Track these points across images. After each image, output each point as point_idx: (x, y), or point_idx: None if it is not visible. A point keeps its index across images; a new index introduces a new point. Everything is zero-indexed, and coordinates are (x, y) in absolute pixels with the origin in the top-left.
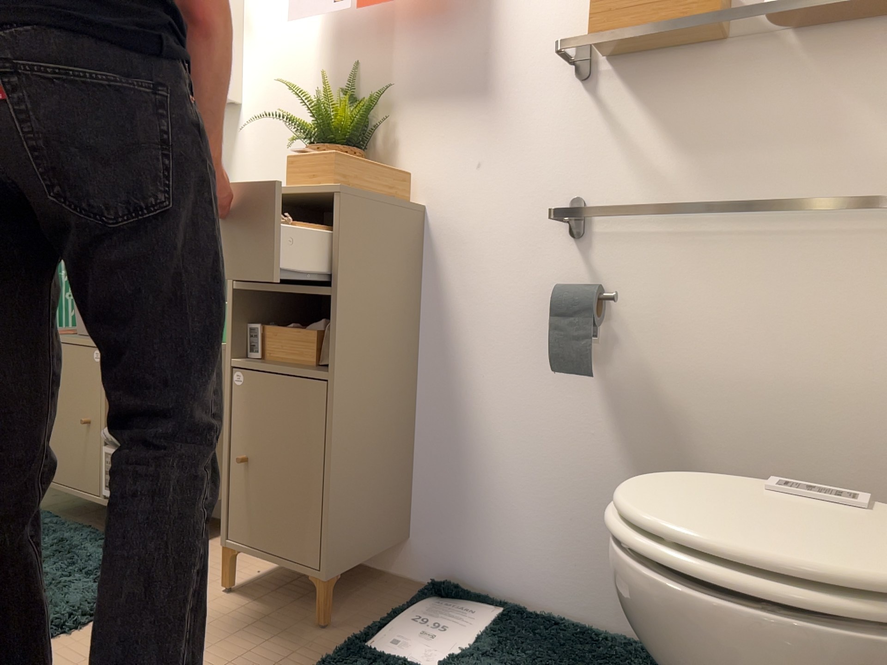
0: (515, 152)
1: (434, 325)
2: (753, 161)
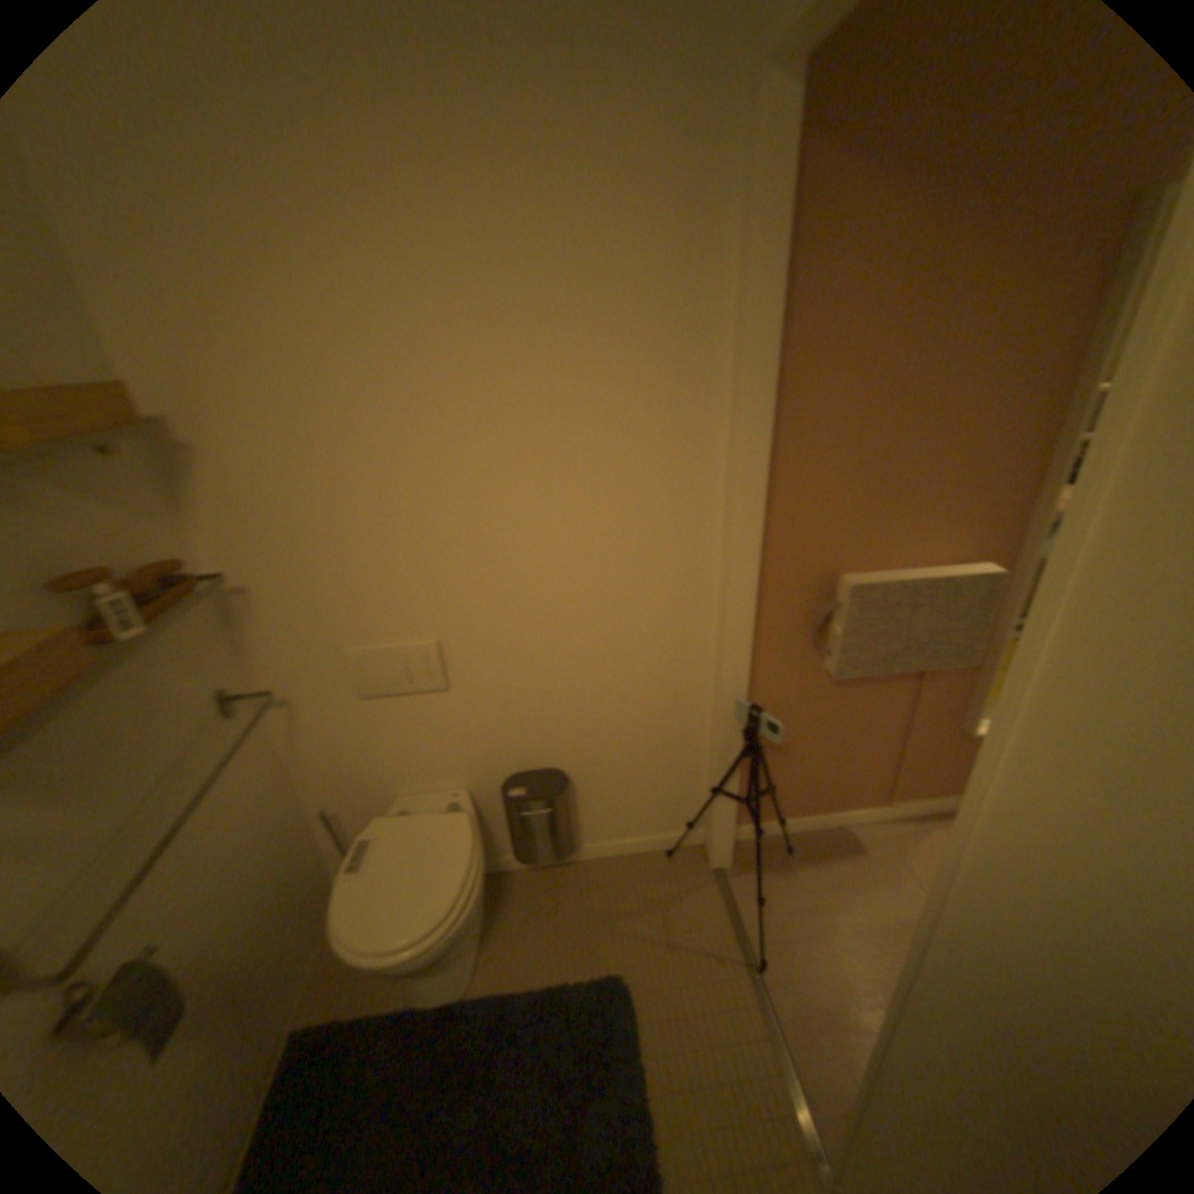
0: None
1: None
2: (125, 754)
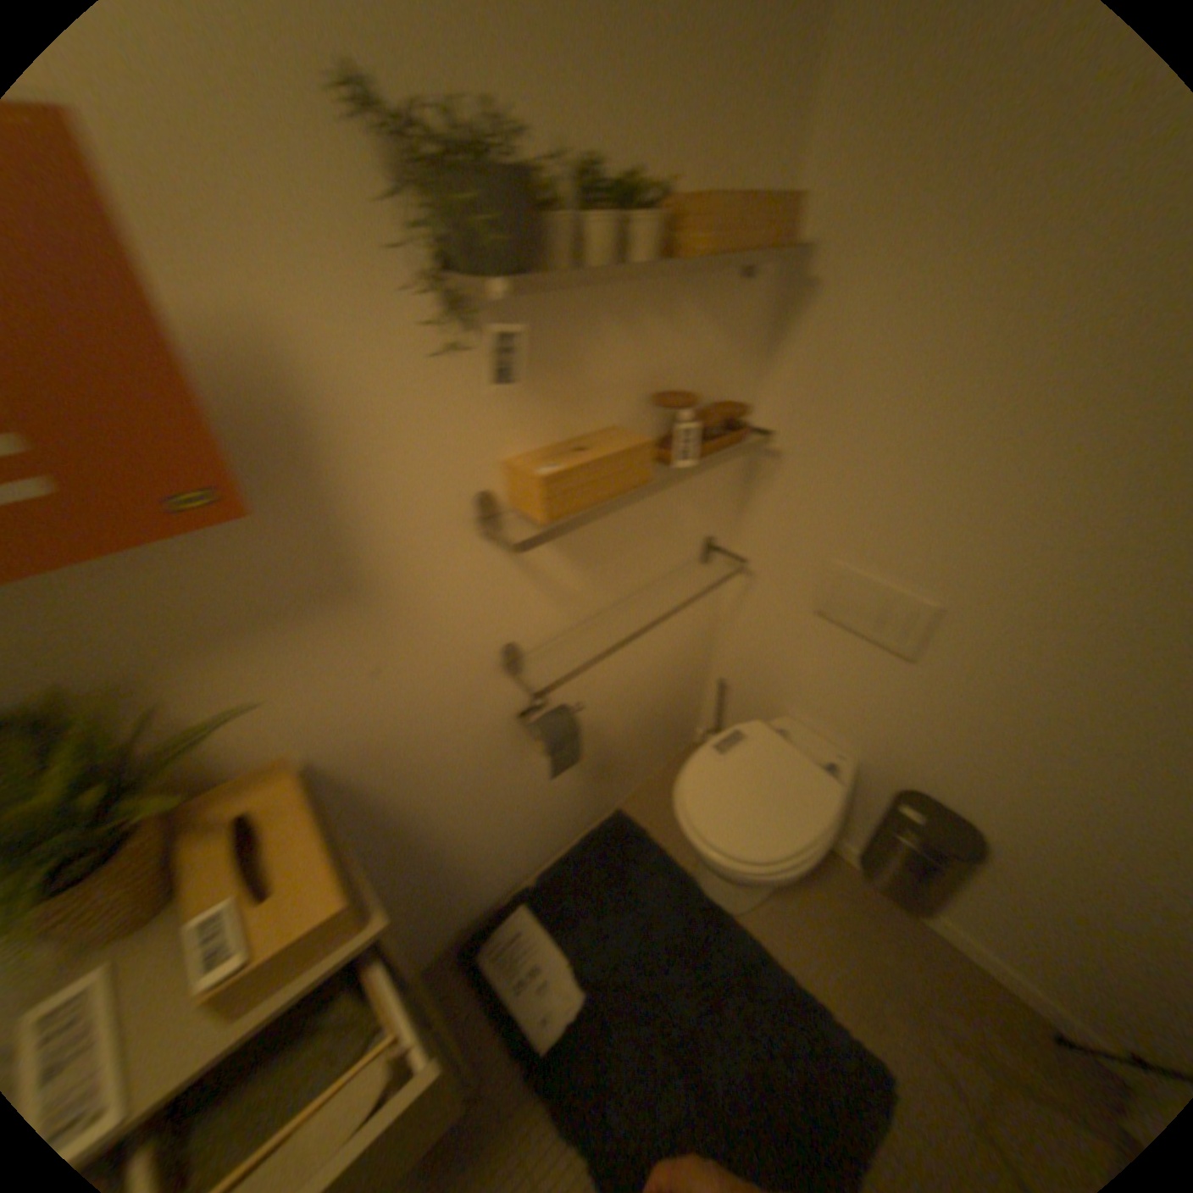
0: (427, 634)
1: (375, 832)
2: (632, 557)
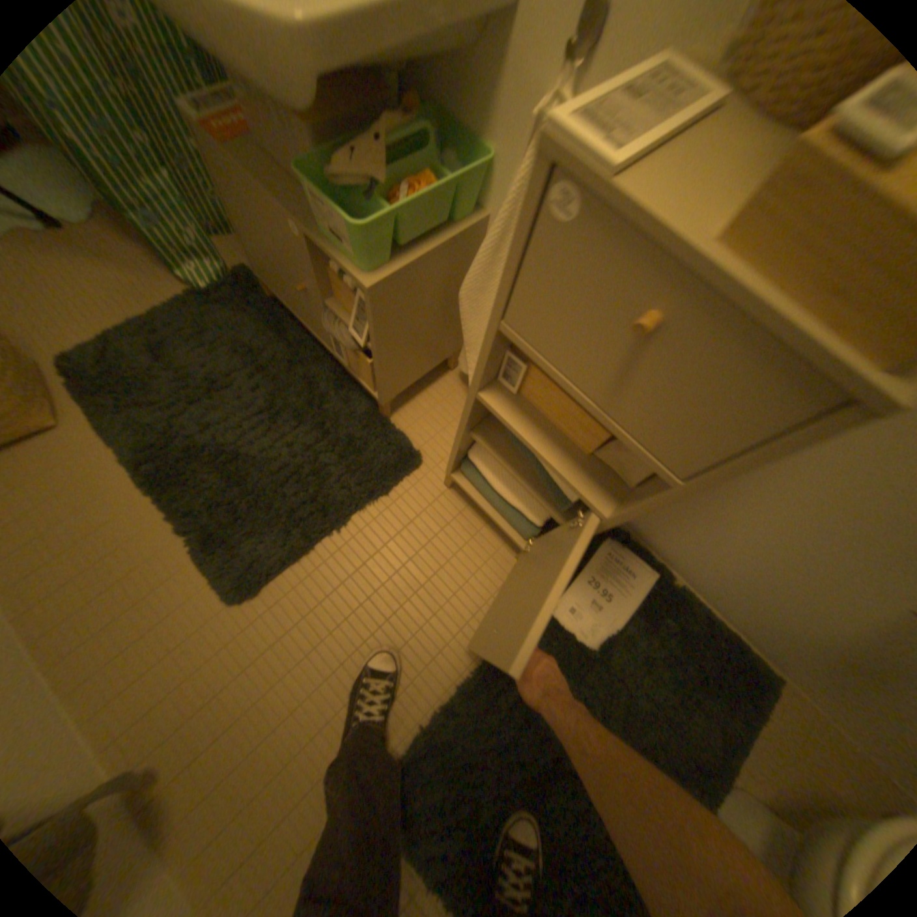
0: None
1: None
2: None
